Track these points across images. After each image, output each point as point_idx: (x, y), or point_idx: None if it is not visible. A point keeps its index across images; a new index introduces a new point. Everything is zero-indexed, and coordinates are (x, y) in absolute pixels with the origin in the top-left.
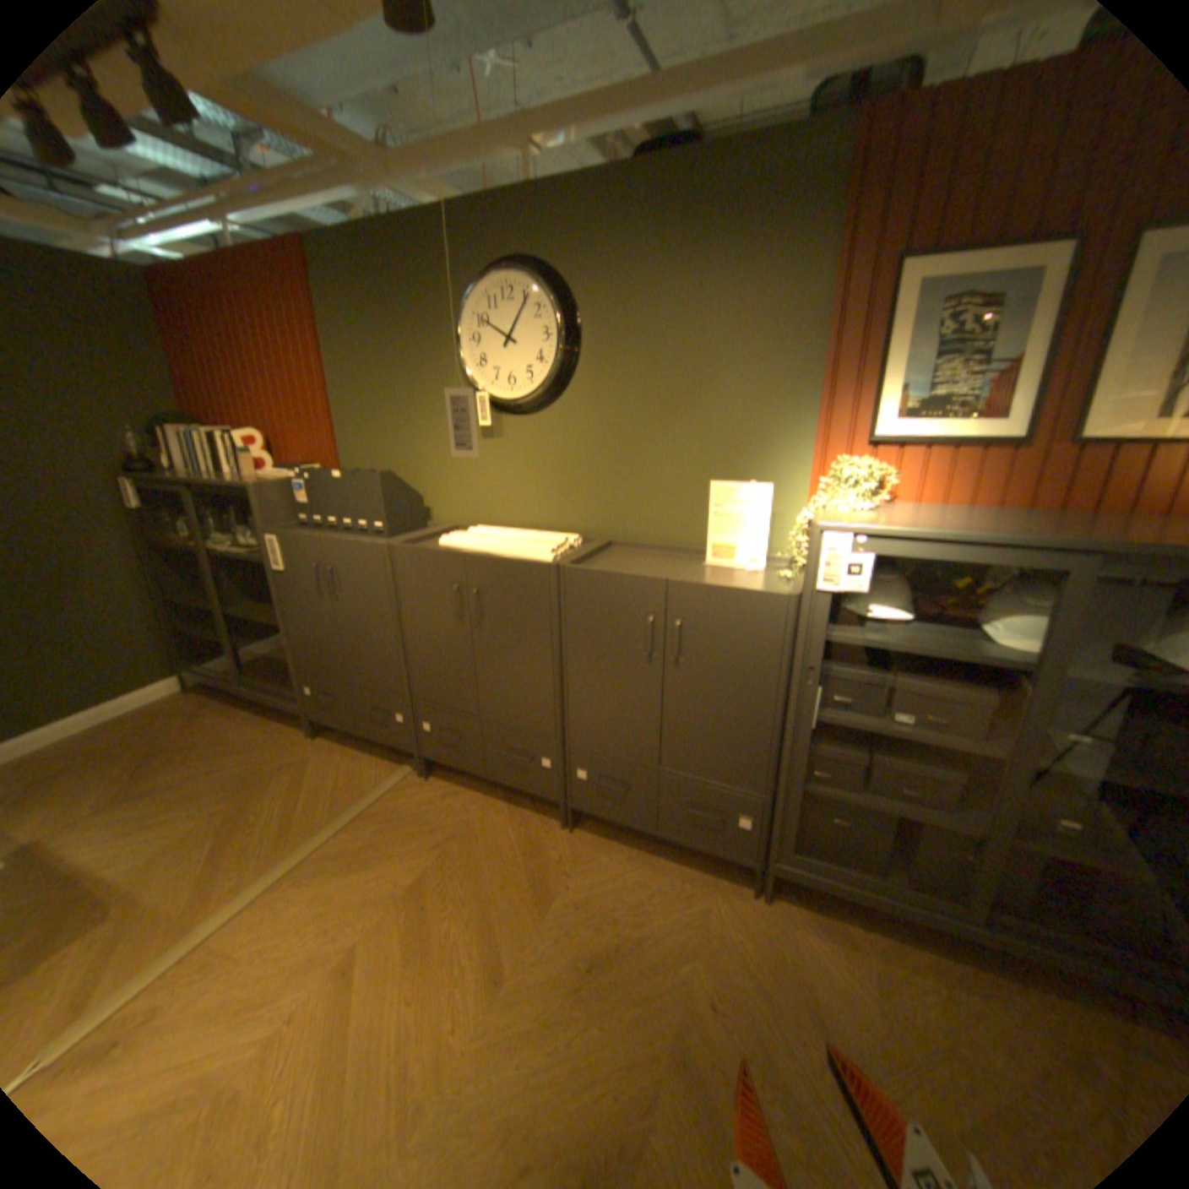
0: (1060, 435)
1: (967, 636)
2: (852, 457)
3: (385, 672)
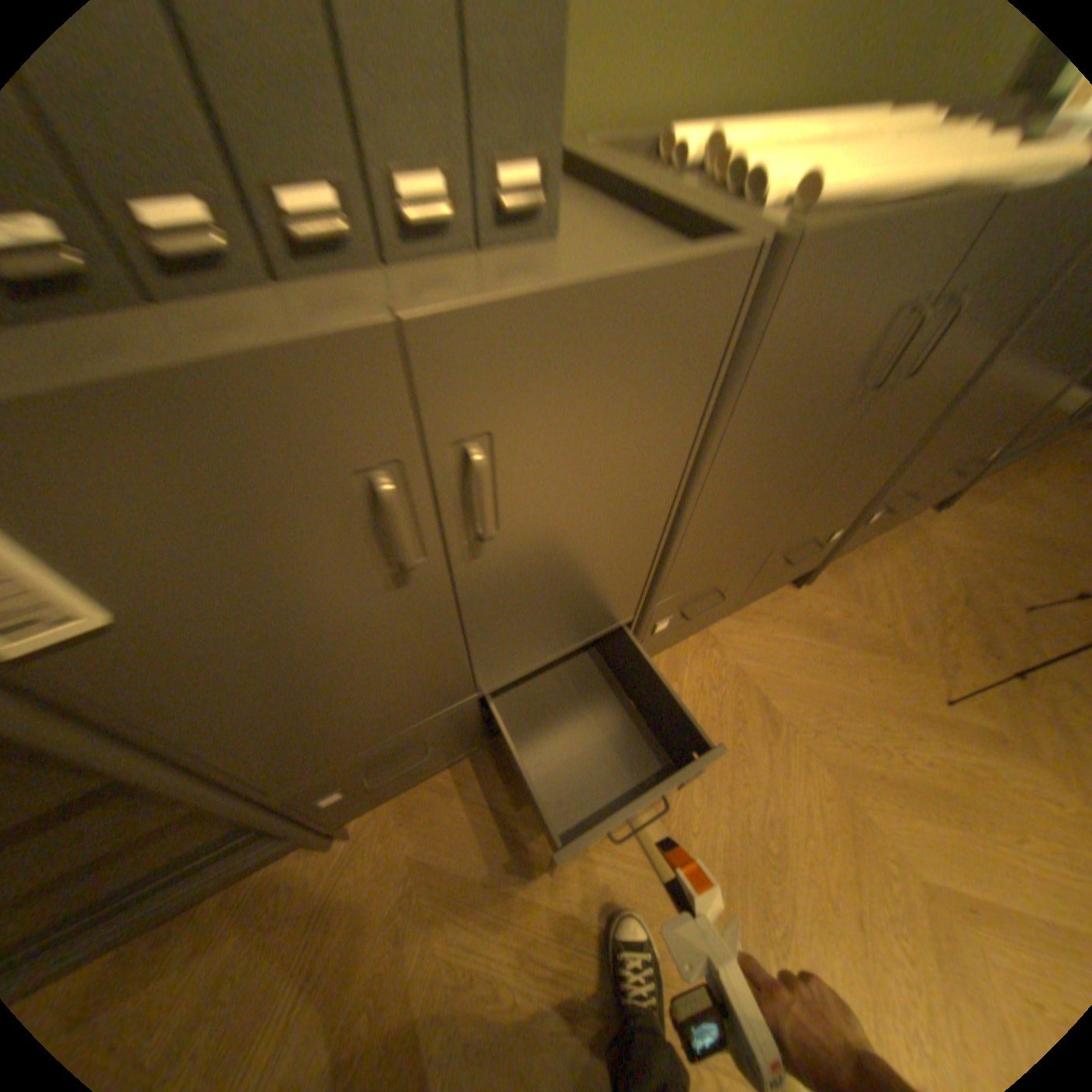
0: None
1: None
2: None
3: (604, 607)
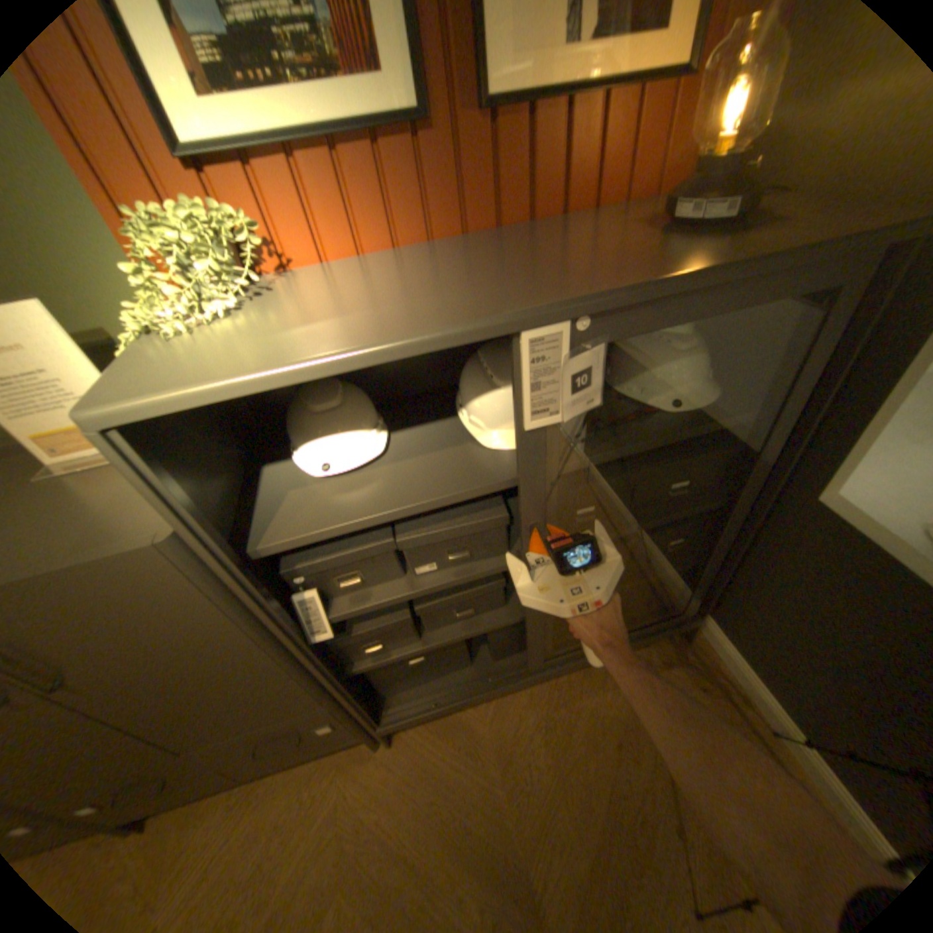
0: (458, 96)
1: (451, 441)
2: (164, 201)
3: None
